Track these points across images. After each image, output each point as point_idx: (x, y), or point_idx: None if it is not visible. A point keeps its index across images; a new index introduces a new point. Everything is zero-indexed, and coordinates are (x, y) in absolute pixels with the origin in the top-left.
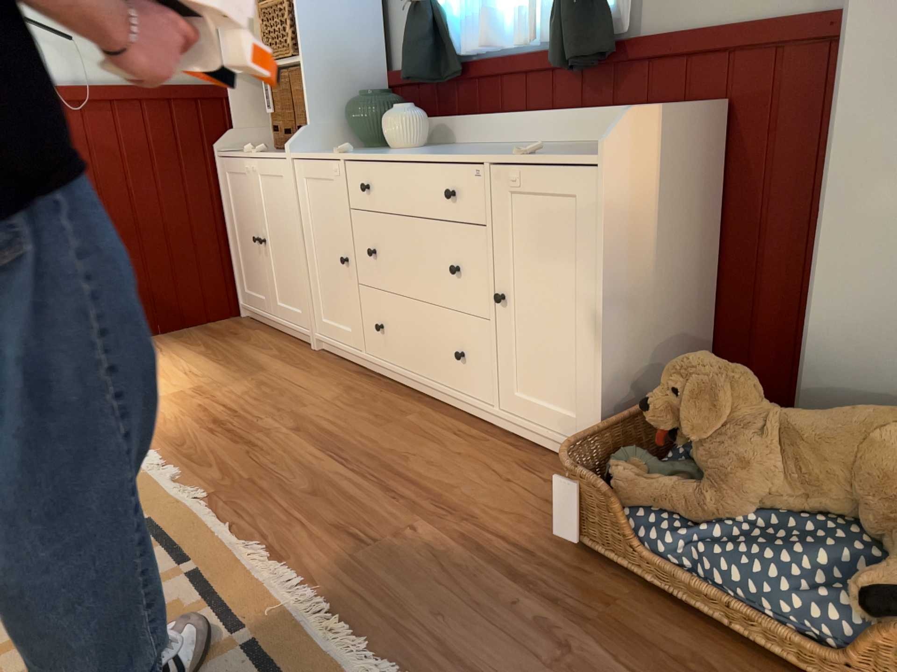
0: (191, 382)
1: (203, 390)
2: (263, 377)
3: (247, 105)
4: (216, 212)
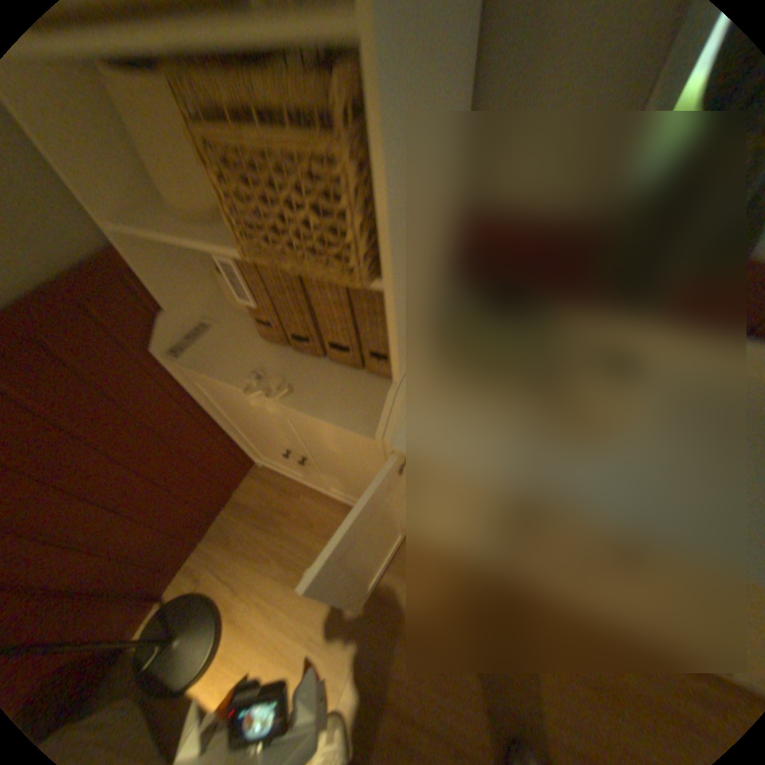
0: (335, 671)
1: (364, 687)
2: (401, 620)
3: (164, 256)
4: (190, 408)
